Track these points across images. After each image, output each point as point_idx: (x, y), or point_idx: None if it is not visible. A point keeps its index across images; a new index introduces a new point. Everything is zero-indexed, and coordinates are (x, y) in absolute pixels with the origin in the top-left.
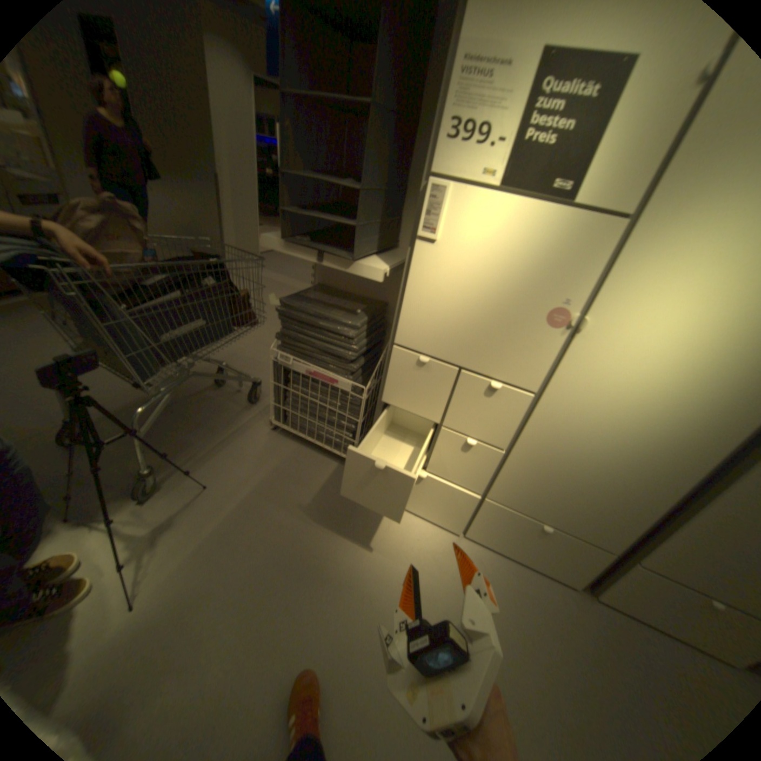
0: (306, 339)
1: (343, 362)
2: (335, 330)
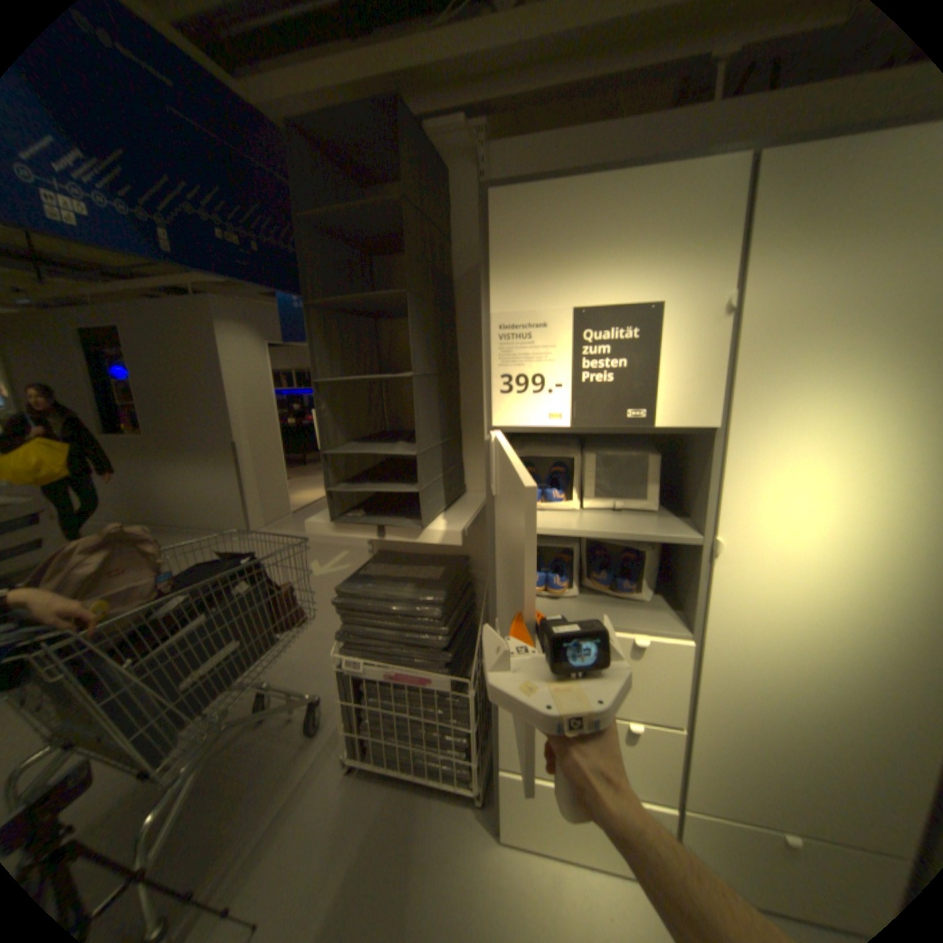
0: (376, 632)
1: (431, 652)
2: (413, 613)
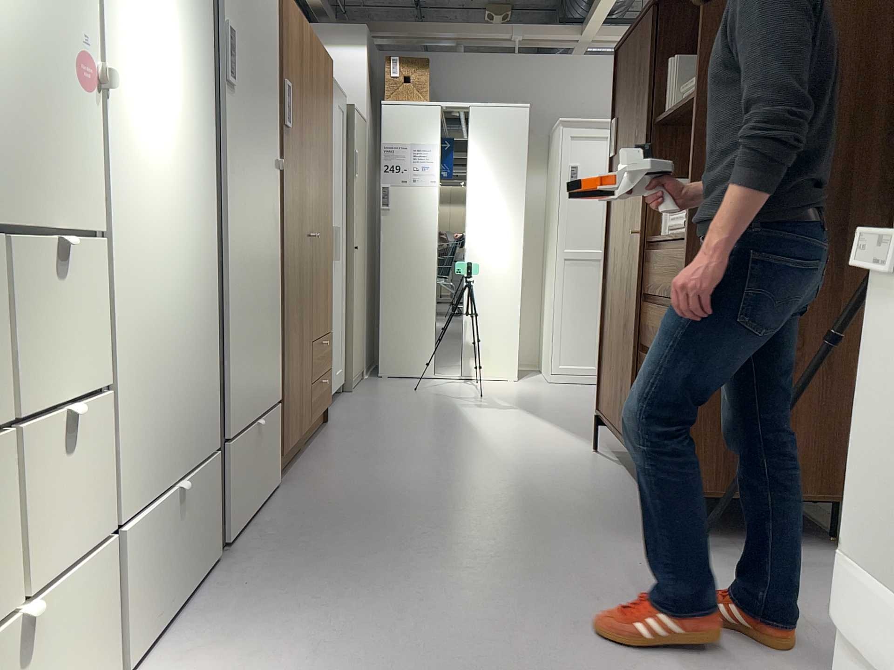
0: None
1: None
2: None
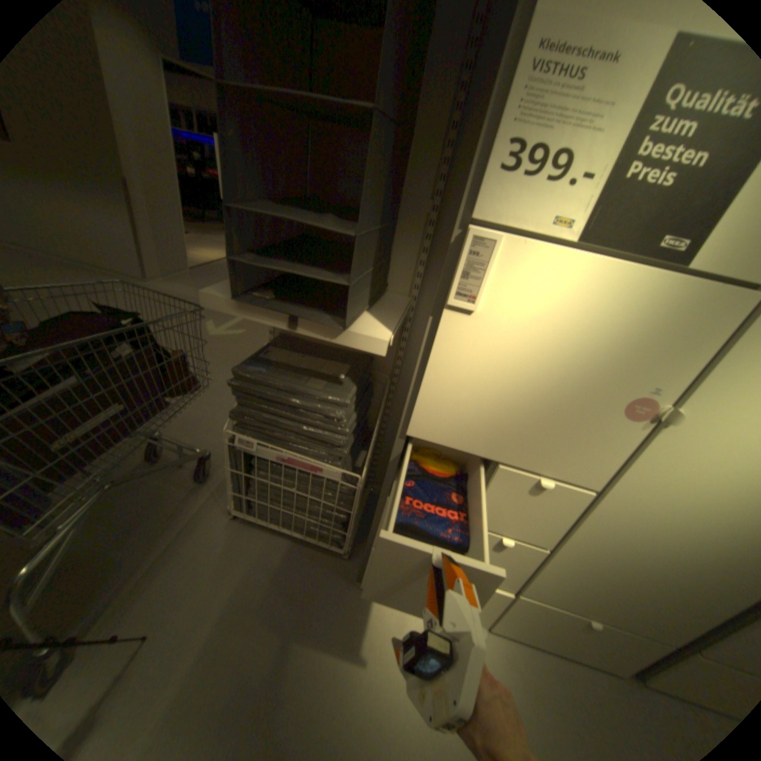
0: (274, 418)
1: (328, 446)
2: (316, 409)
